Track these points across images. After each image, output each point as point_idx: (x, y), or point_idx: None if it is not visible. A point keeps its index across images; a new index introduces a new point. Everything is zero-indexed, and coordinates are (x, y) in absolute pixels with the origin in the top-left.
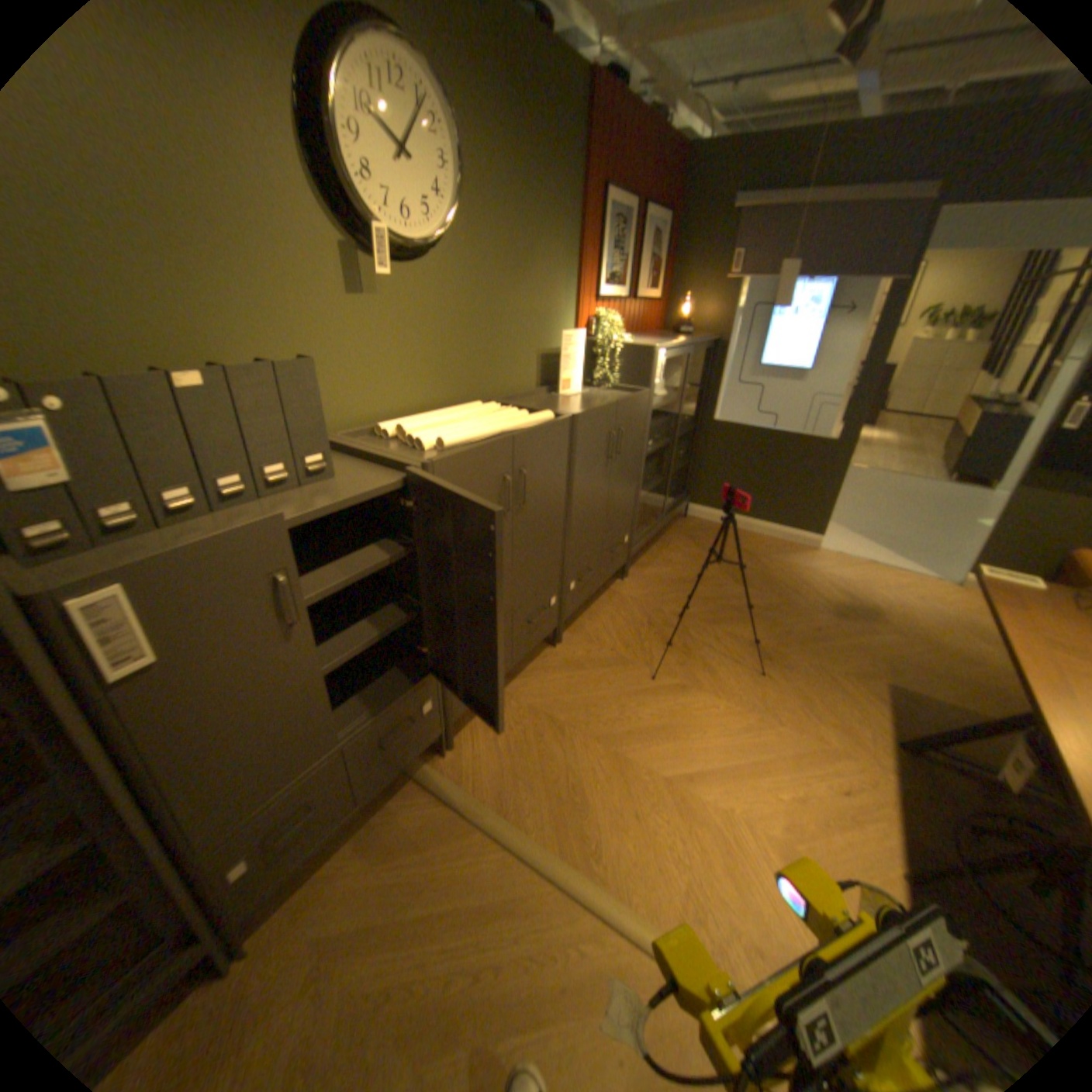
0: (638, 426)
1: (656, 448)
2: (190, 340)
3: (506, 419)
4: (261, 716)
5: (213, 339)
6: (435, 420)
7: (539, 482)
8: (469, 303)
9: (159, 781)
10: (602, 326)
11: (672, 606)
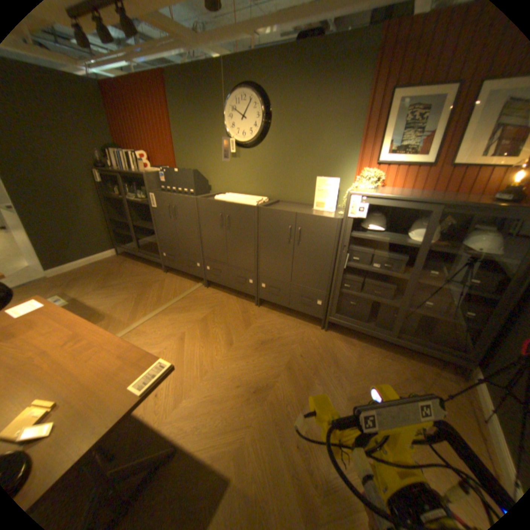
0: (325, 236)
1: (378, 271)
2: (202, 166)
3: (243, 200)
4: (167, 229)
5: (205, 166)
6: (235, 195)
7: (238, 225)
8: (275, 161)
9: (157, 227)
10: (359, 178)
11: (301, 350)
